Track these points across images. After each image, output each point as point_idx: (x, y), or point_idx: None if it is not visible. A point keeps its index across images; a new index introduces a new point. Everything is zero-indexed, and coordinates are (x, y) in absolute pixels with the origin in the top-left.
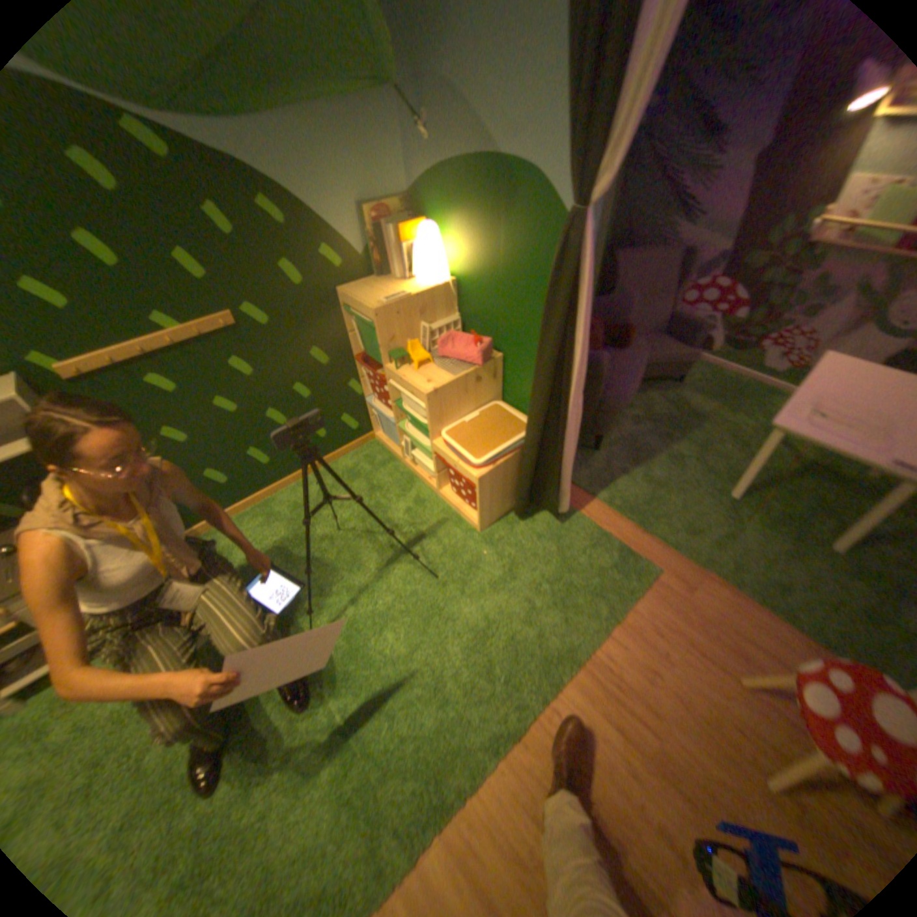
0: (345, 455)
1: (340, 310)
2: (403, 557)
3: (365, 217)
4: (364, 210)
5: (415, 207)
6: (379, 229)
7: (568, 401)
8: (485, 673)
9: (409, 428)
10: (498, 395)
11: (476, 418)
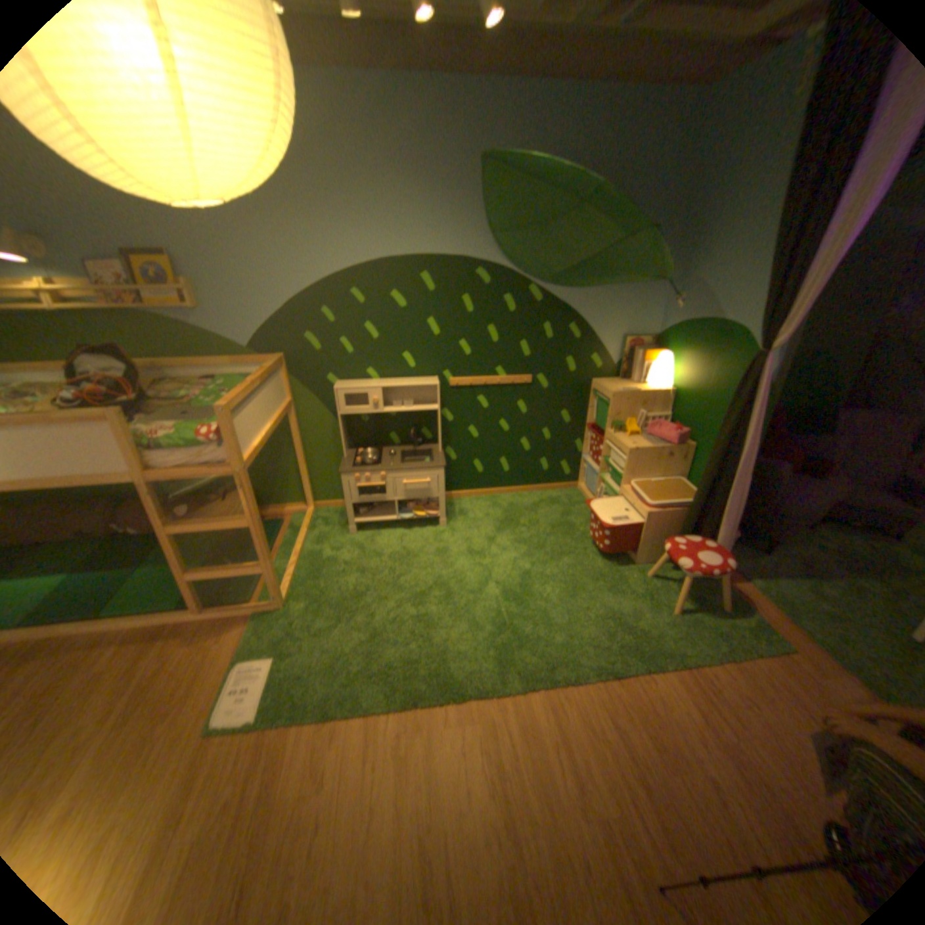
0: (551, 490)
1: (588, 392)
2: (572, 556)
3: (625, 343)
4: (626, 339)
5: (660, 342)
6: (632, 351)
7: (734, 473)
8: (607, 636)
9: (606, 479)
10: (684, 473)
11: (661, 482)
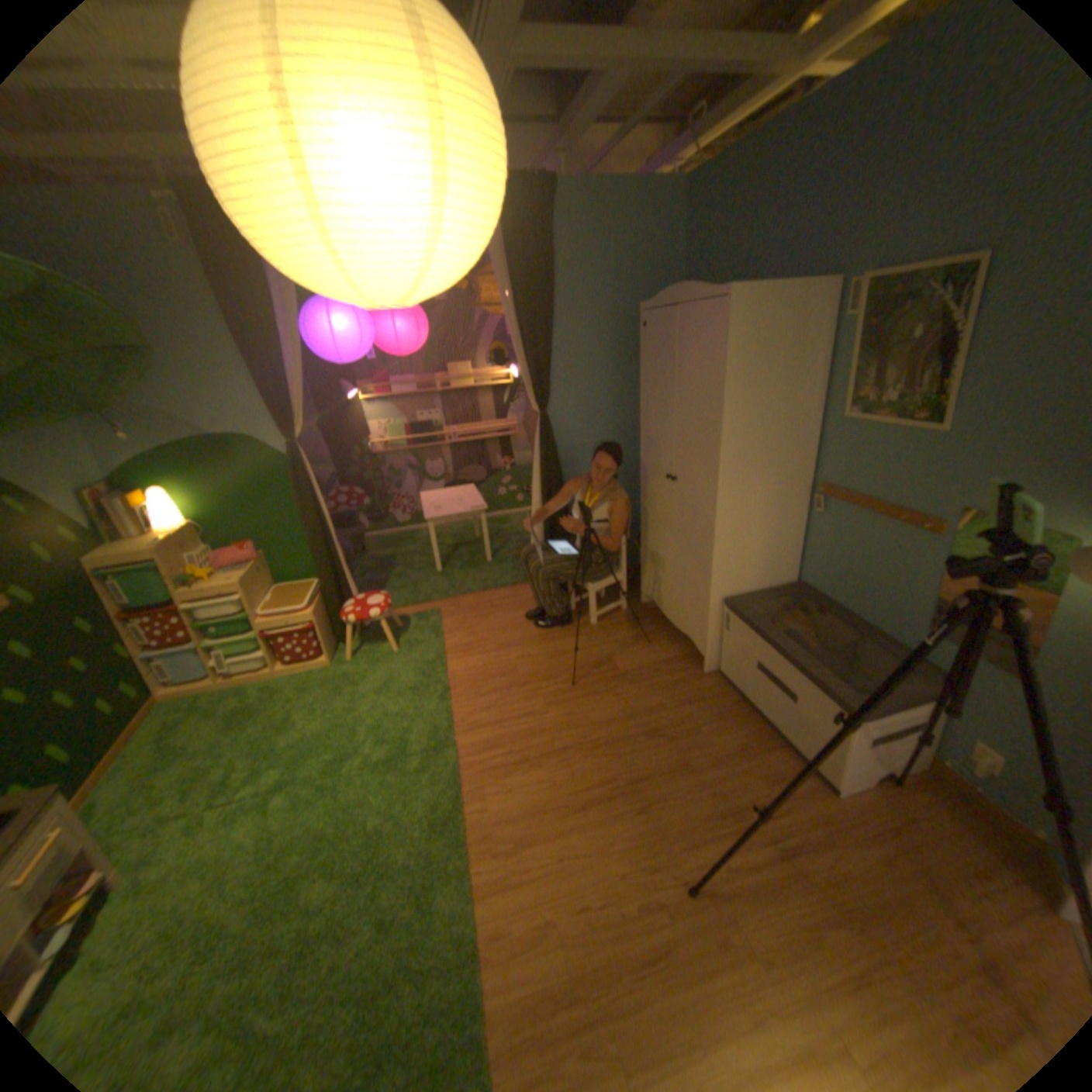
0: (134, 729)
1: (86, 578)
2: (290, 712)
3: (84, 499)
4: (81, 494)
5: (116, 486)
6: (98, 505)
7: (333, 538)
8: (405, 692)
9: (211, 643)
10: (270, 582)
11: (270, 597)
